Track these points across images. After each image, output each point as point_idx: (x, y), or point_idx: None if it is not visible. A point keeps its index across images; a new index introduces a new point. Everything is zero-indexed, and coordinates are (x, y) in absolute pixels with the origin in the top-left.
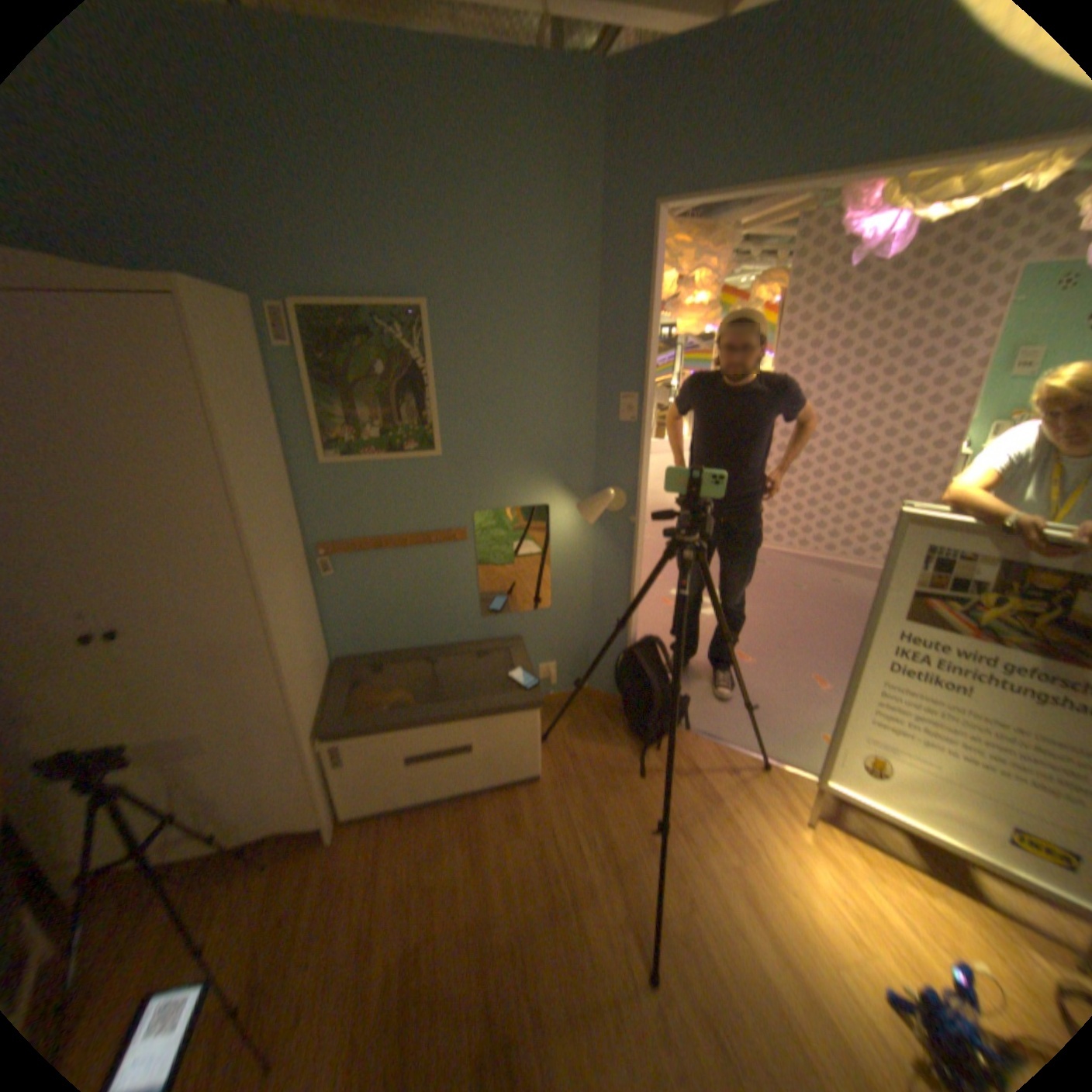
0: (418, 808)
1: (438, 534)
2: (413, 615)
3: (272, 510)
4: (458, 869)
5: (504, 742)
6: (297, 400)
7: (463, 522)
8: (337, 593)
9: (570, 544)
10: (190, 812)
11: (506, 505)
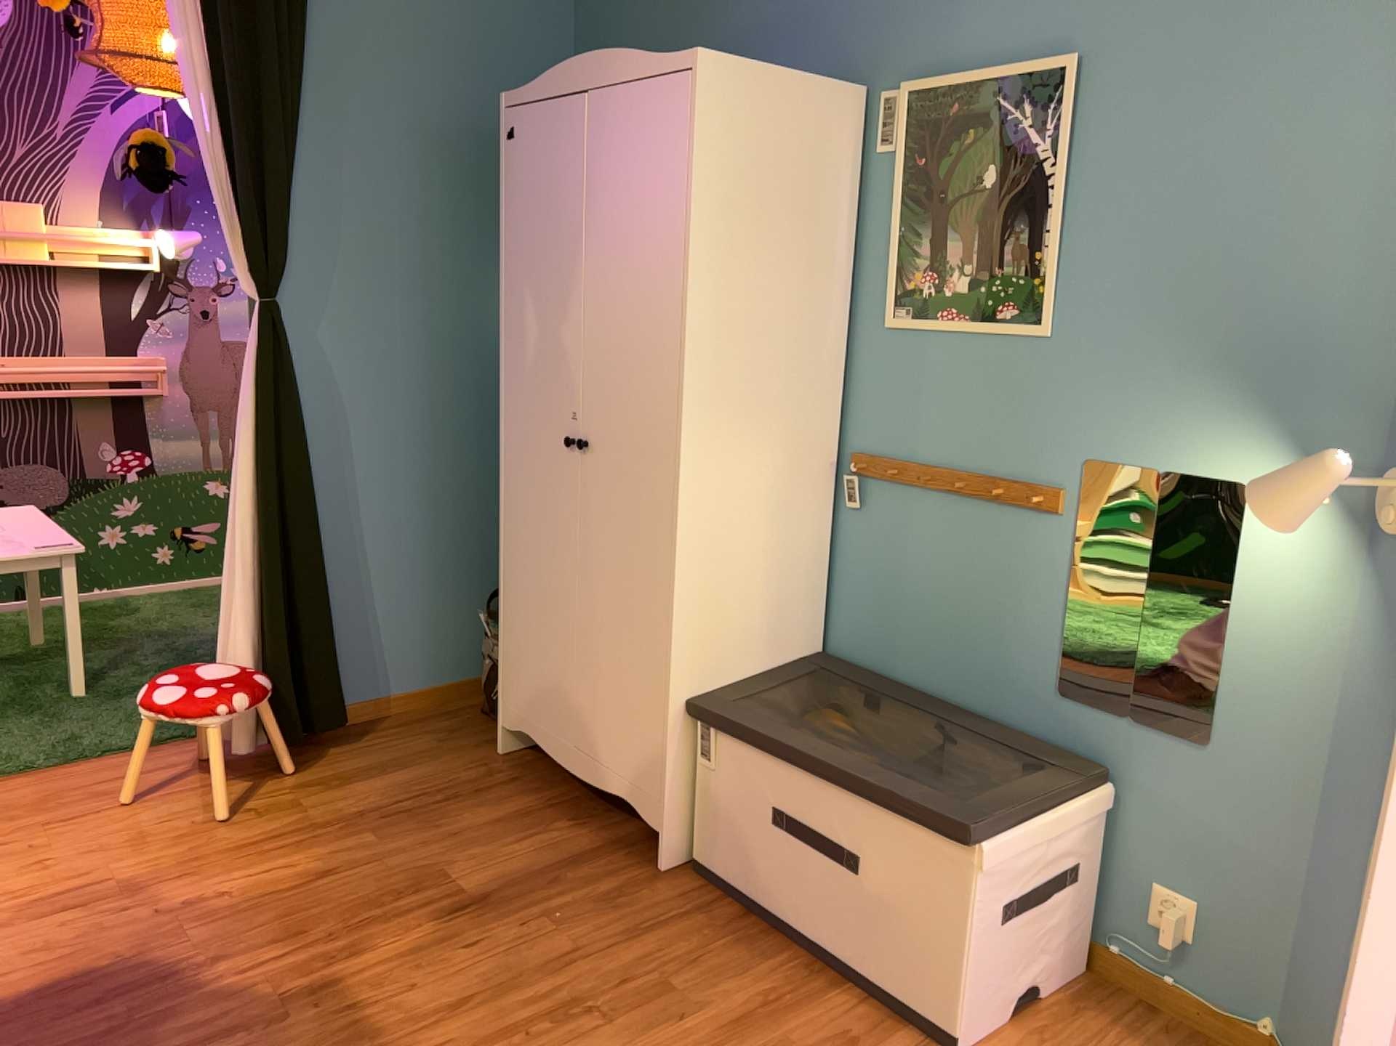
0: (770, 921)
1: (1014, 487)
2: (947, 630)
3: (766, 356)
4: (719, 1010)
5: (909, 892)
6: (884, 228)
7: (1064, 476)
8: (859, 542)
9: (1289, 602)
10: (584, 713)
11: (1152, 461)
